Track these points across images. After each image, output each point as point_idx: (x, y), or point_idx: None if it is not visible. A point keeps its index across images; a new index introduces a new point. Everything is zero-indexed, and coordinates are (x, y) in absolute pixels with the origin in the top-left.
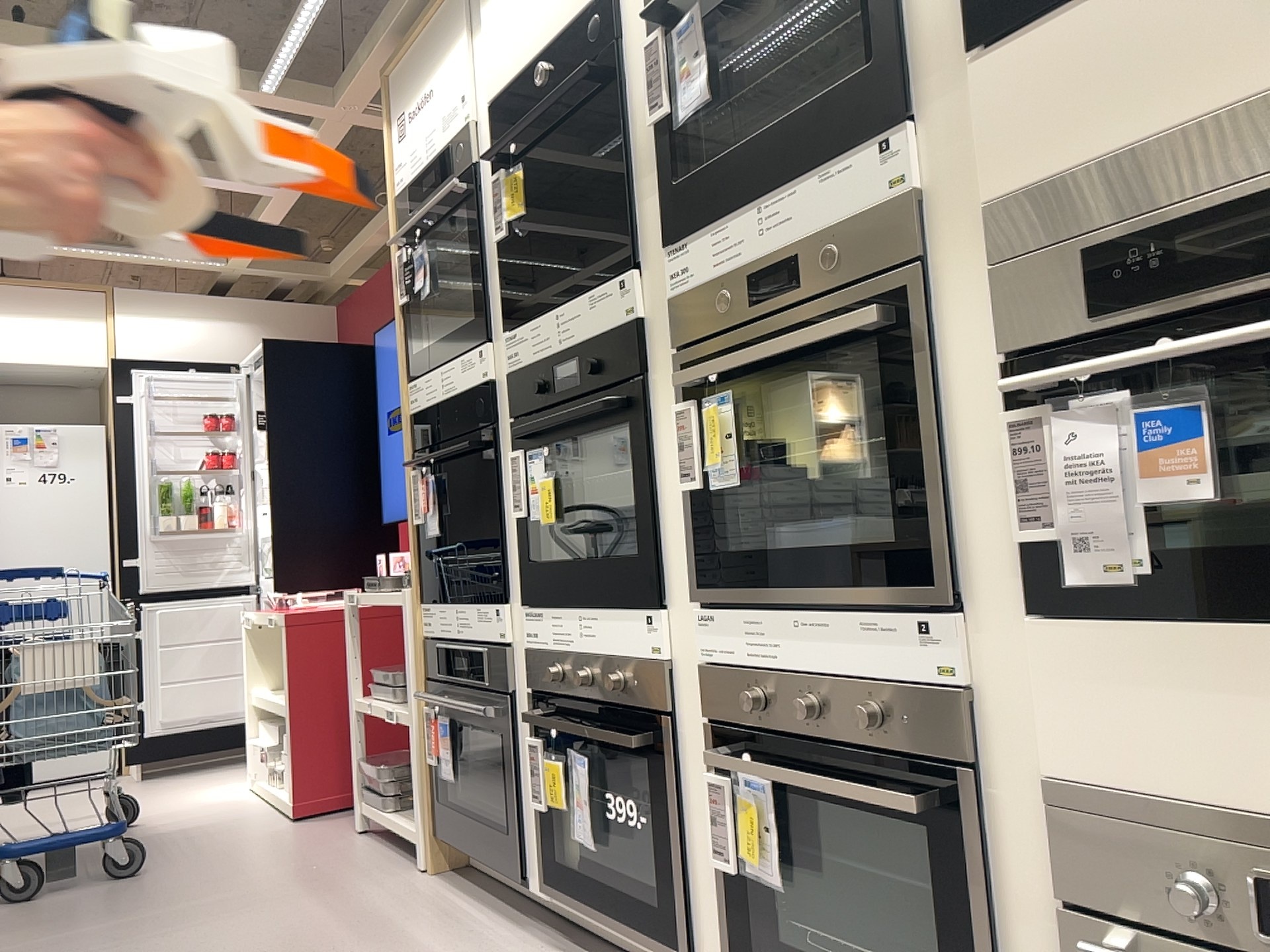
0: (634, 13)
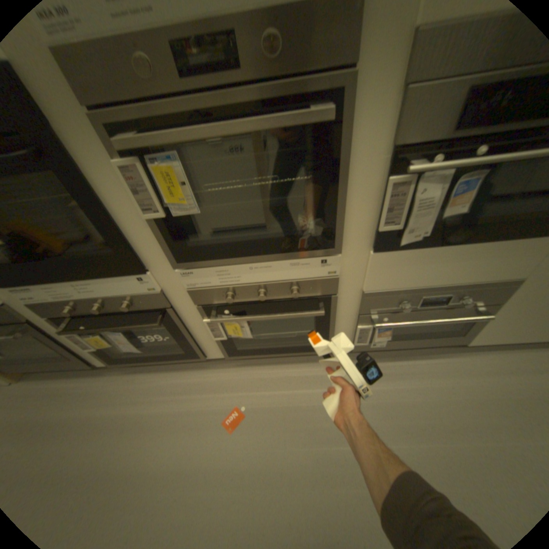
0: None
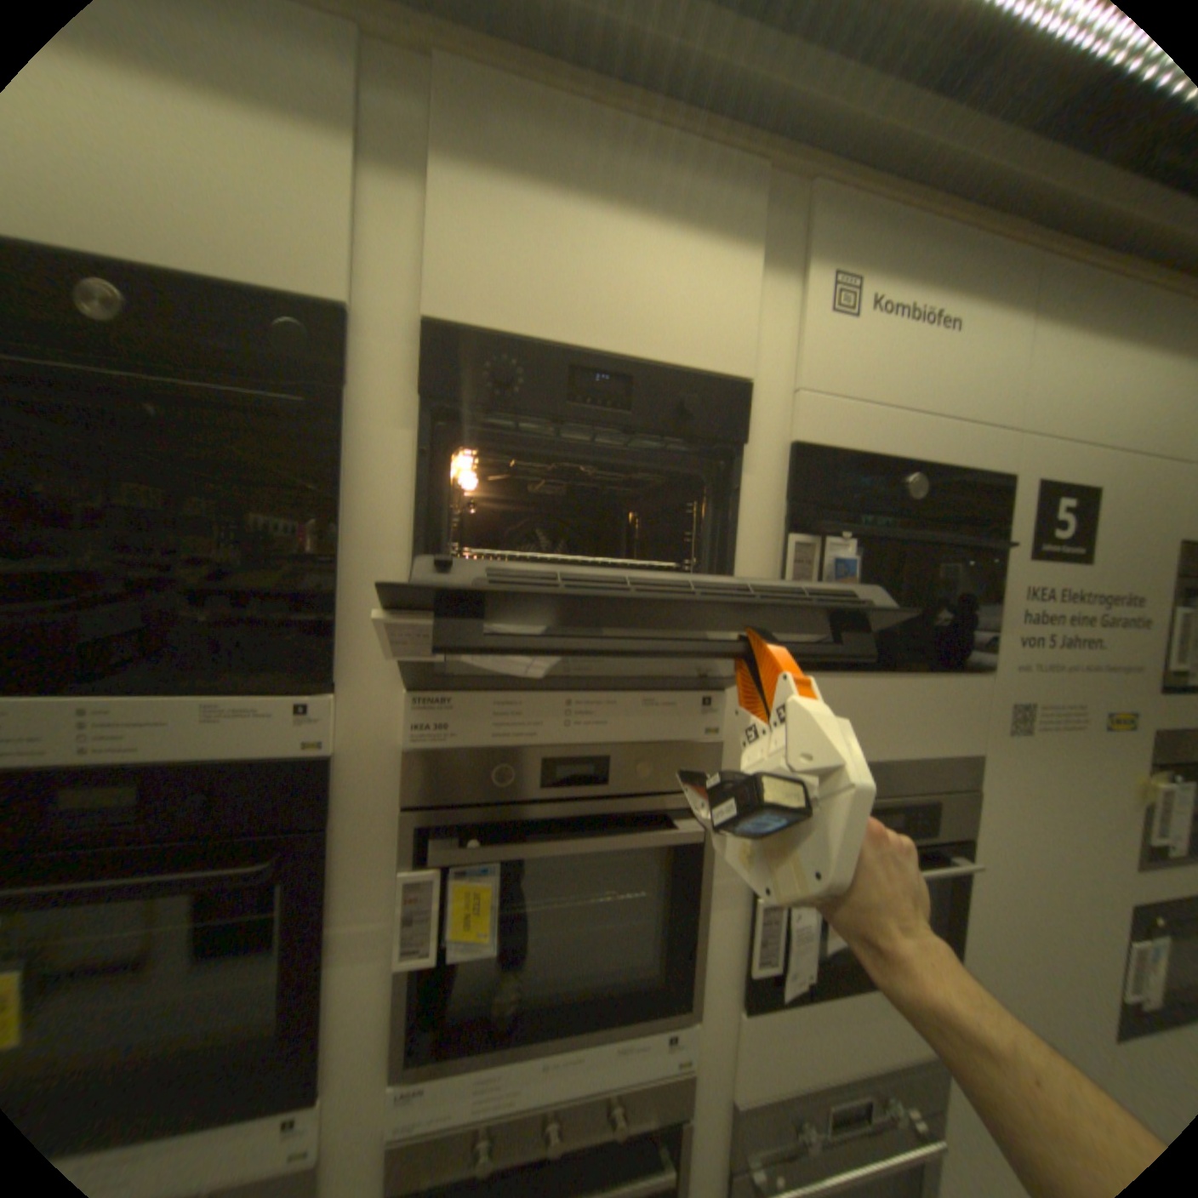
0: (385, 372)
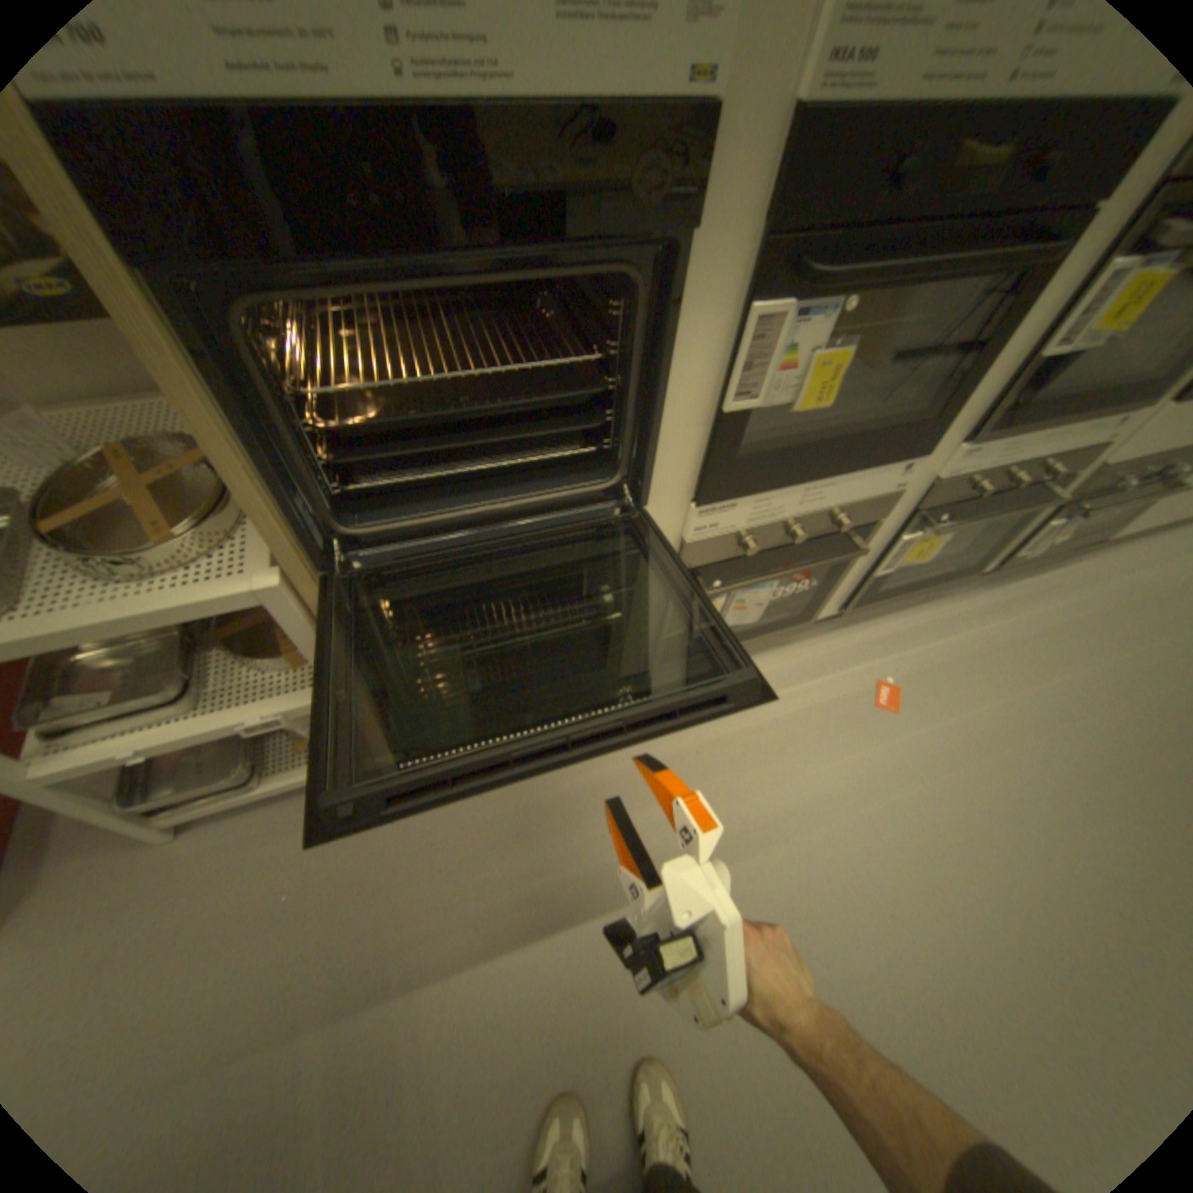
0: None
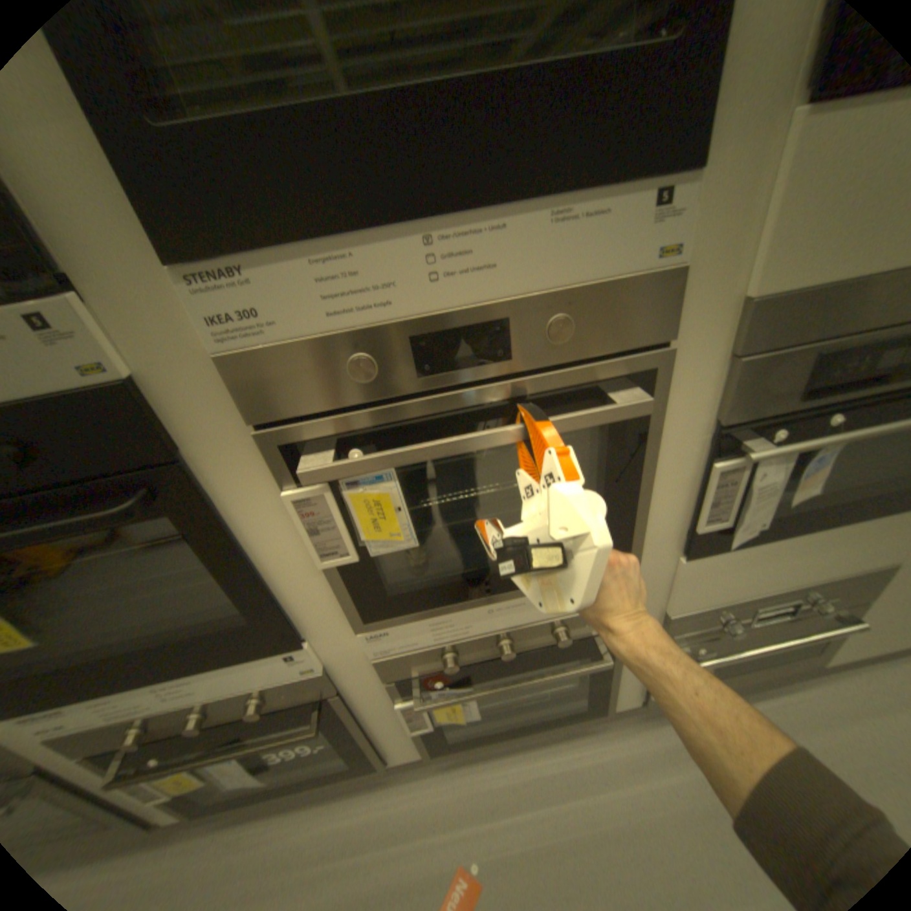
0: None
